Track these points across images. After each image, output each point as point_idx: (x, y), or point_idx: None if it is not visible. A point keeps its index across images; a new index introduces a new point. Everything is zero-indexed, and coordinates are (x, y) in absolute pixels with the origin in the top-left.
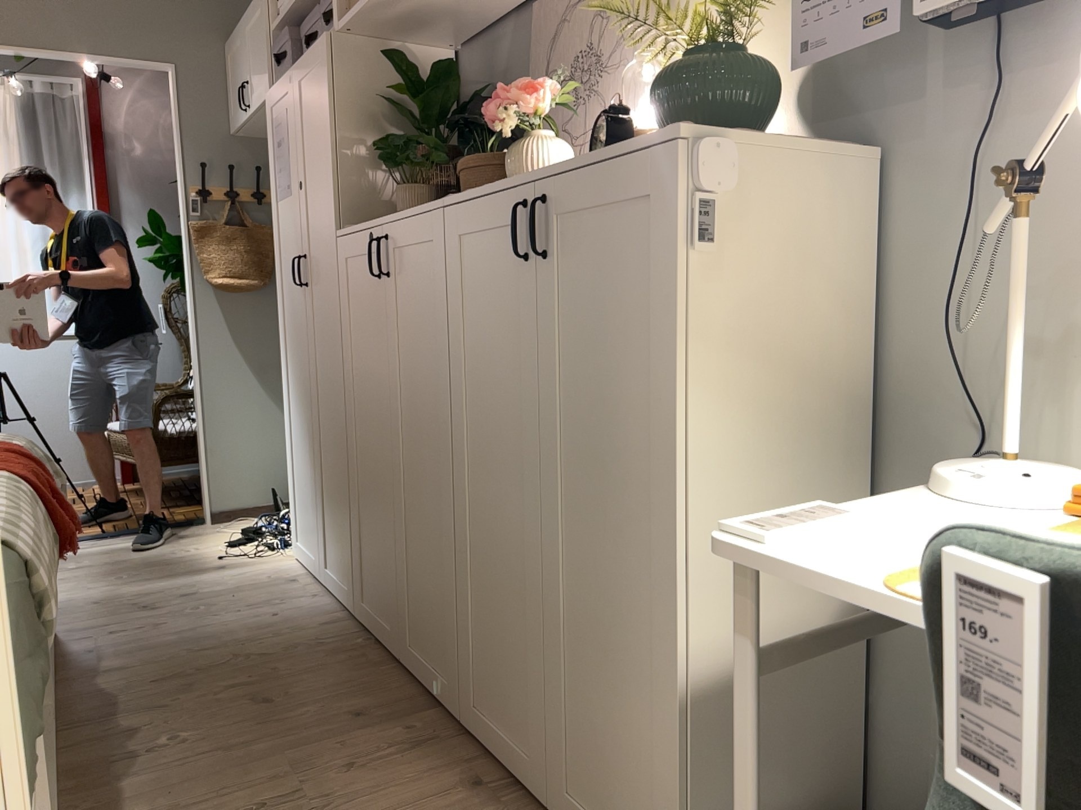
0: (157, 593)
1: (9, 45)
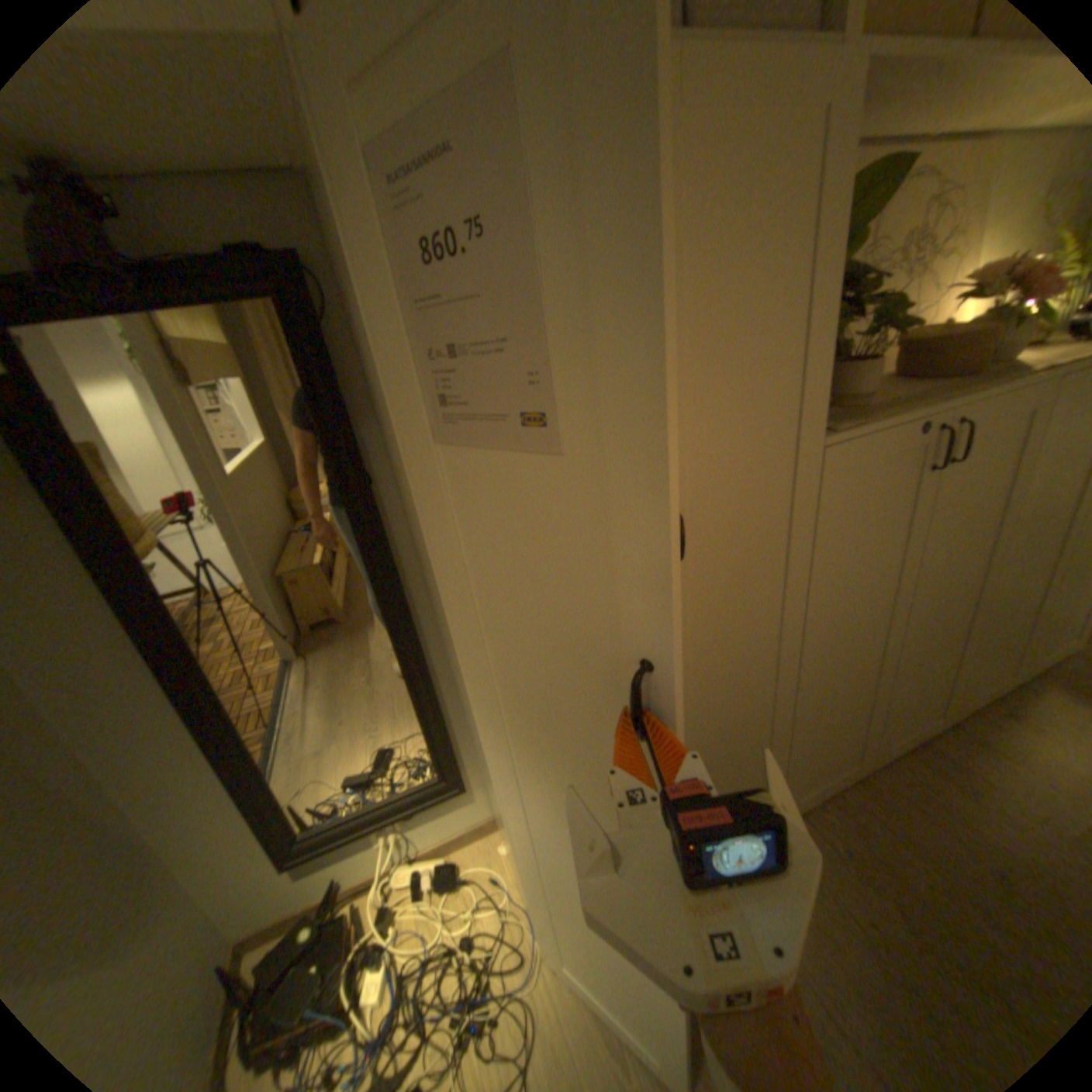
0: None
1: None
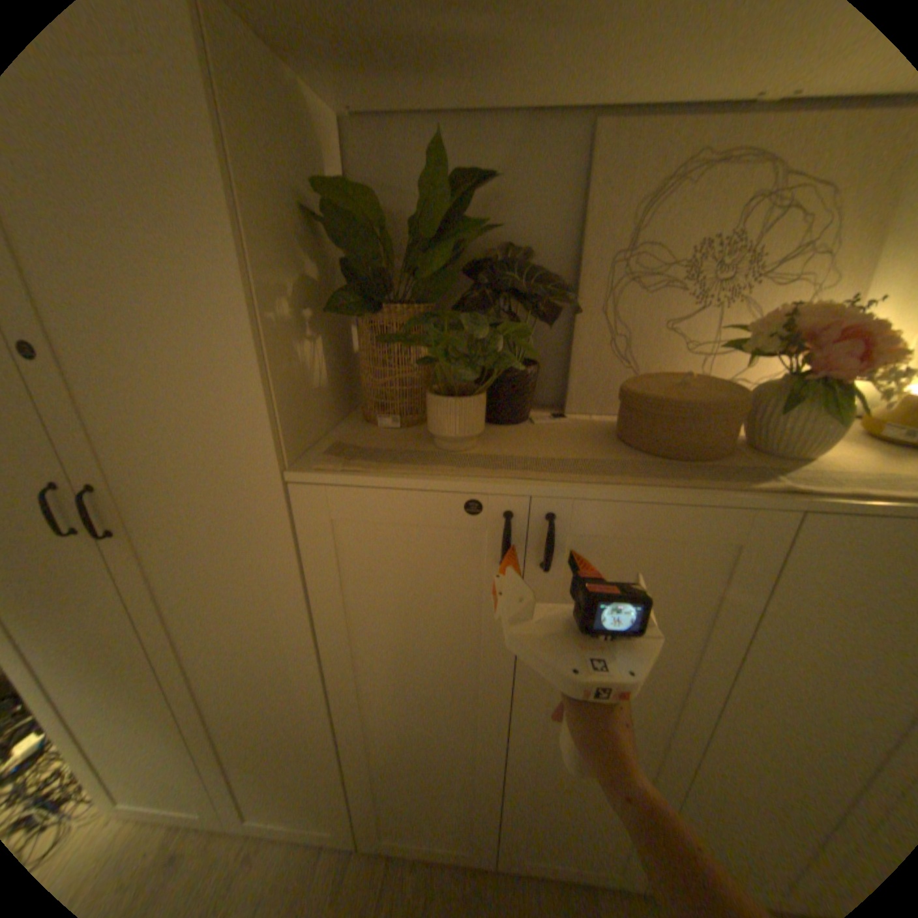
0: None
1: None
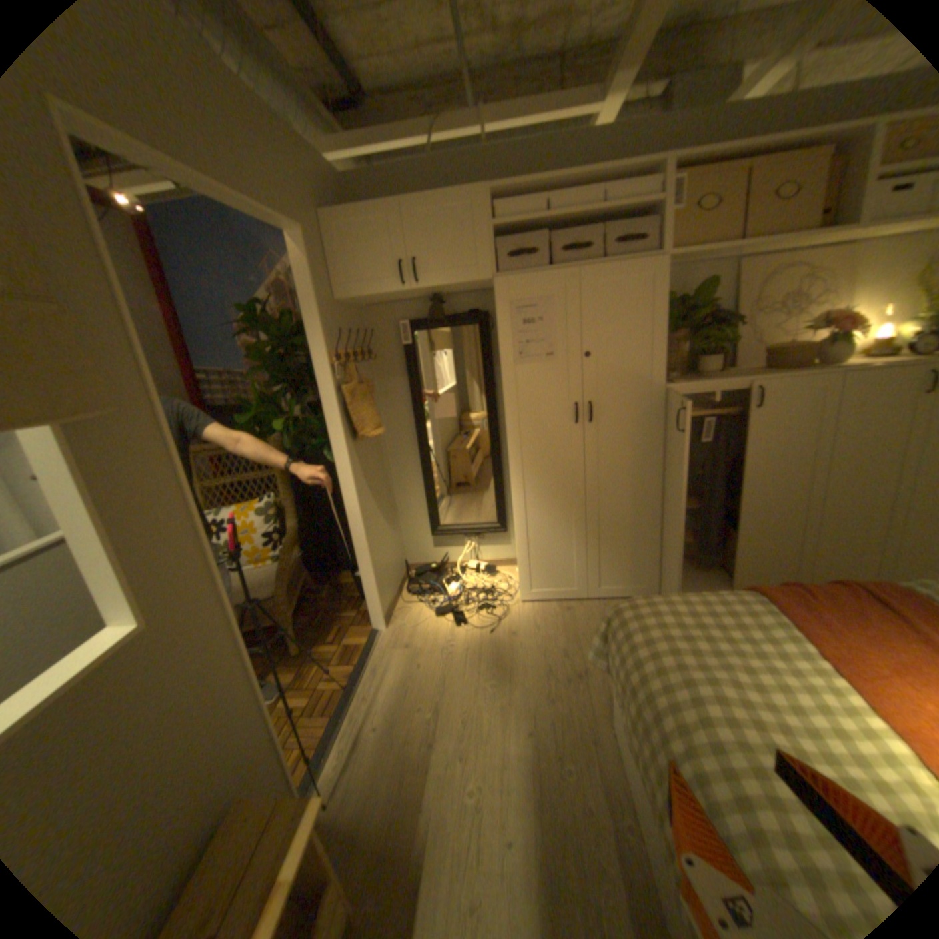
0: (549, 669)
1: (195, 175)
